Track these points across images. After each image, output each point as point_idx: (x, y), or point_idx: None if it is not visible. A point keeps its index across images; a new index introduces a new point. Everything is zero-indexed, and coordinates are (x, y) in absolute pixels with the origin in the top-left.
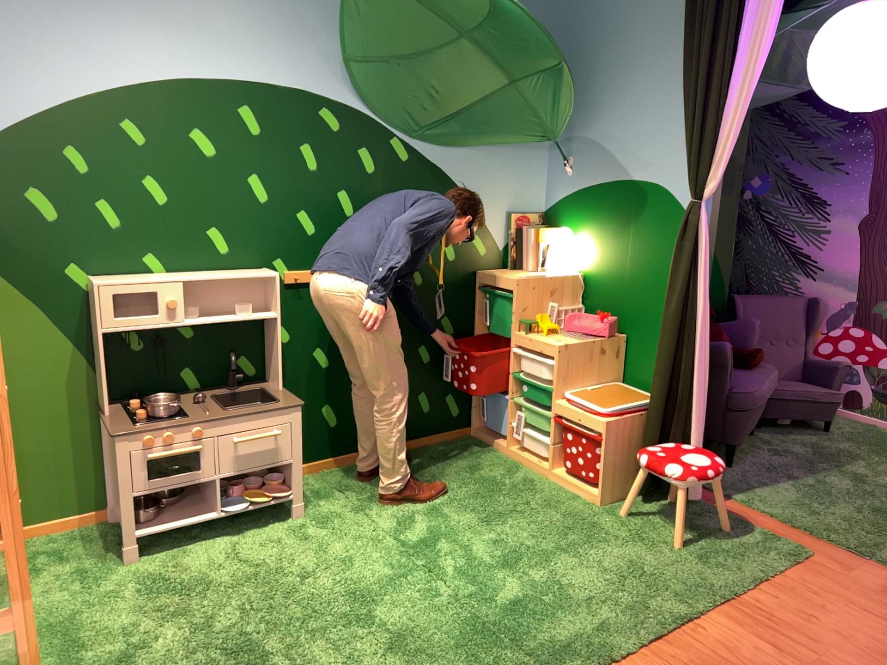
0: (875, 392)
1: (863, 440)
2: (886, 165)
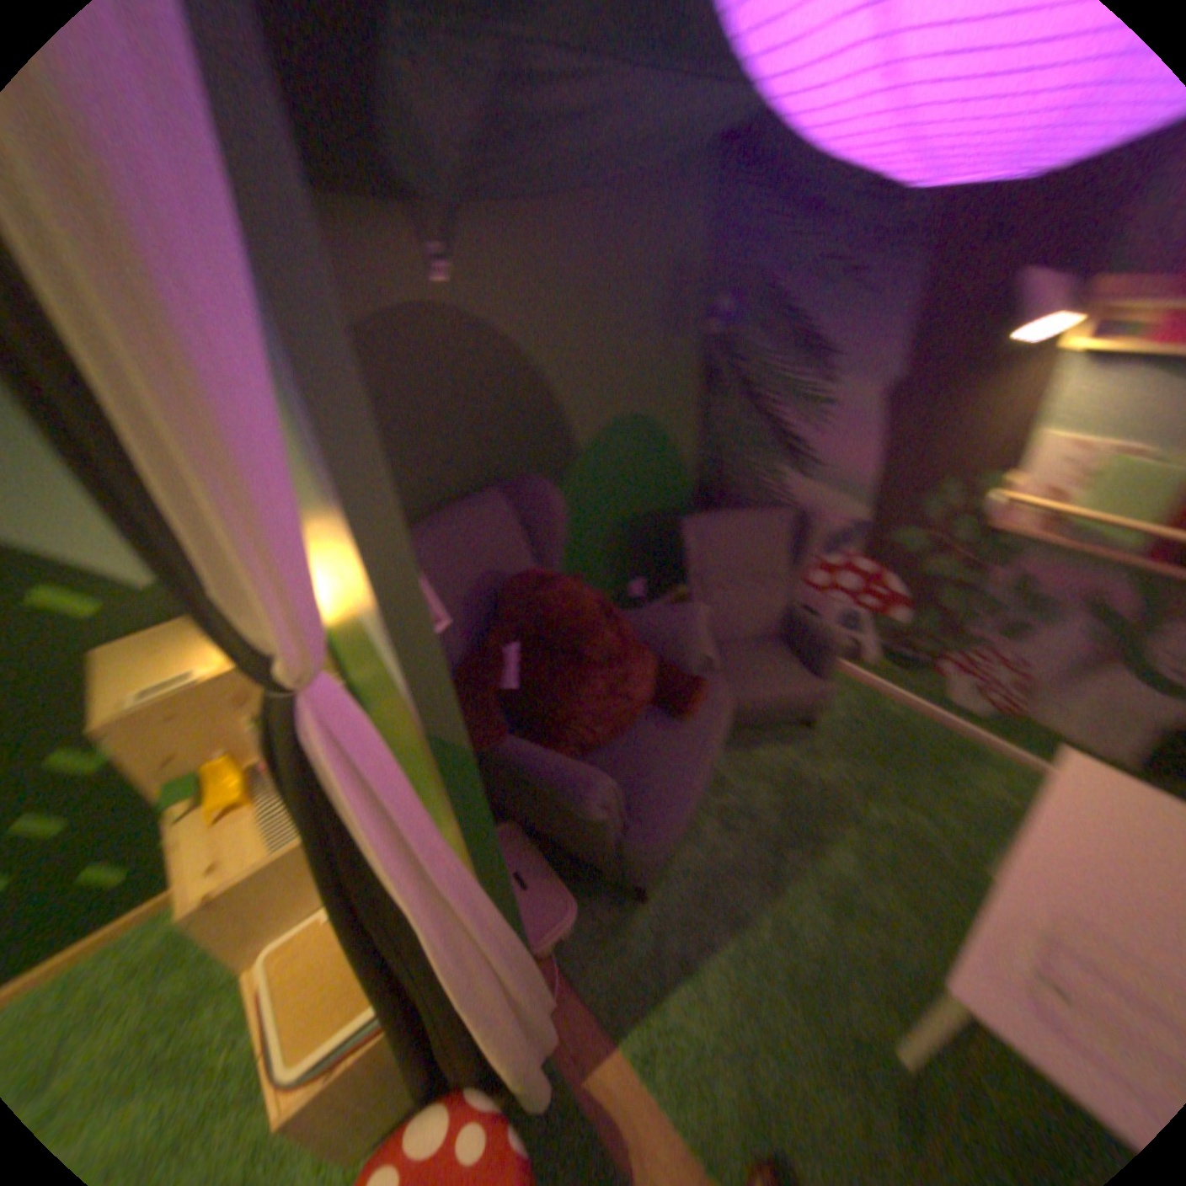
0: (885, 649)
1: (862, 748)
2: (957, 270)
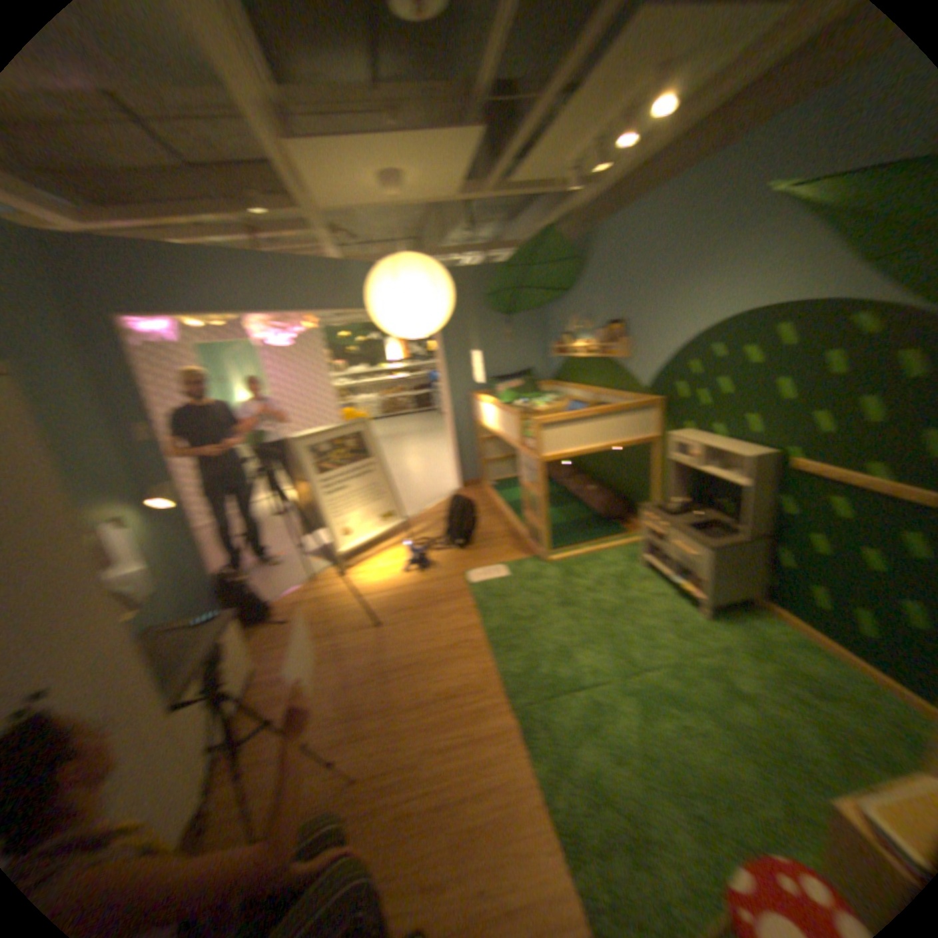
0: None
1: None
2: None
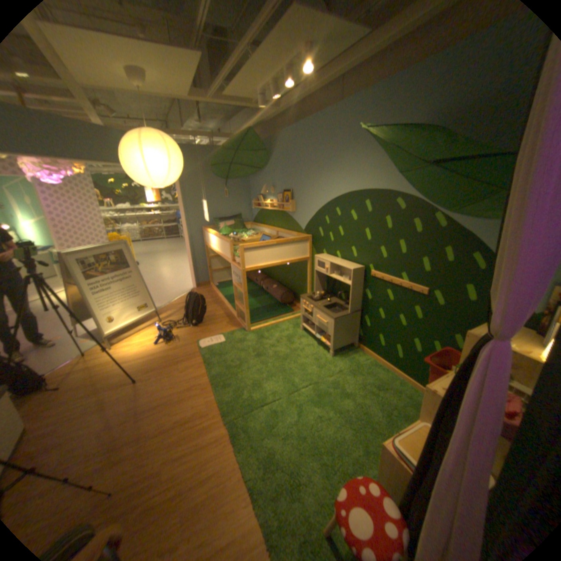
0: None
1: None
2: None
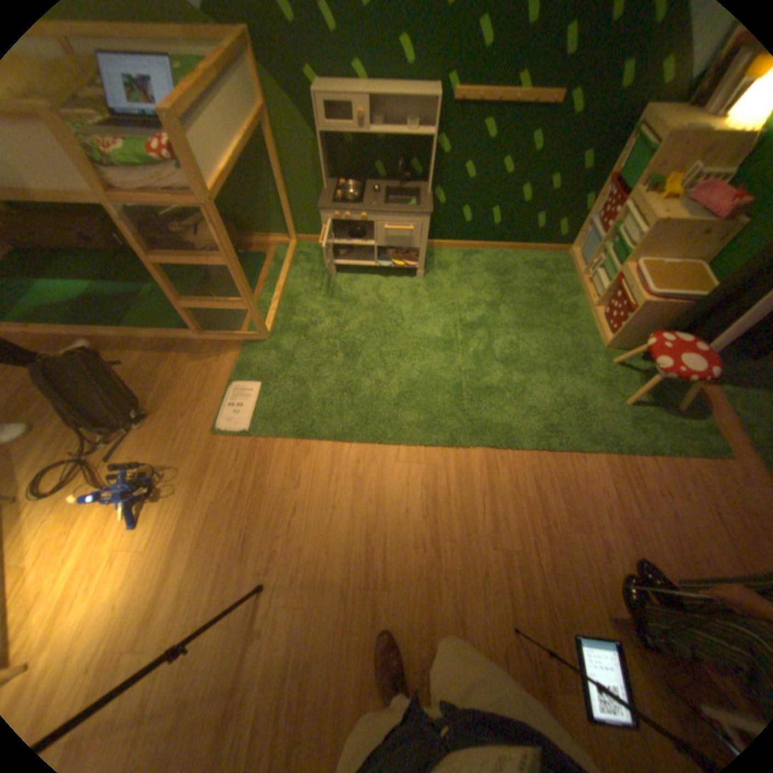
0: None
1: None
2: None
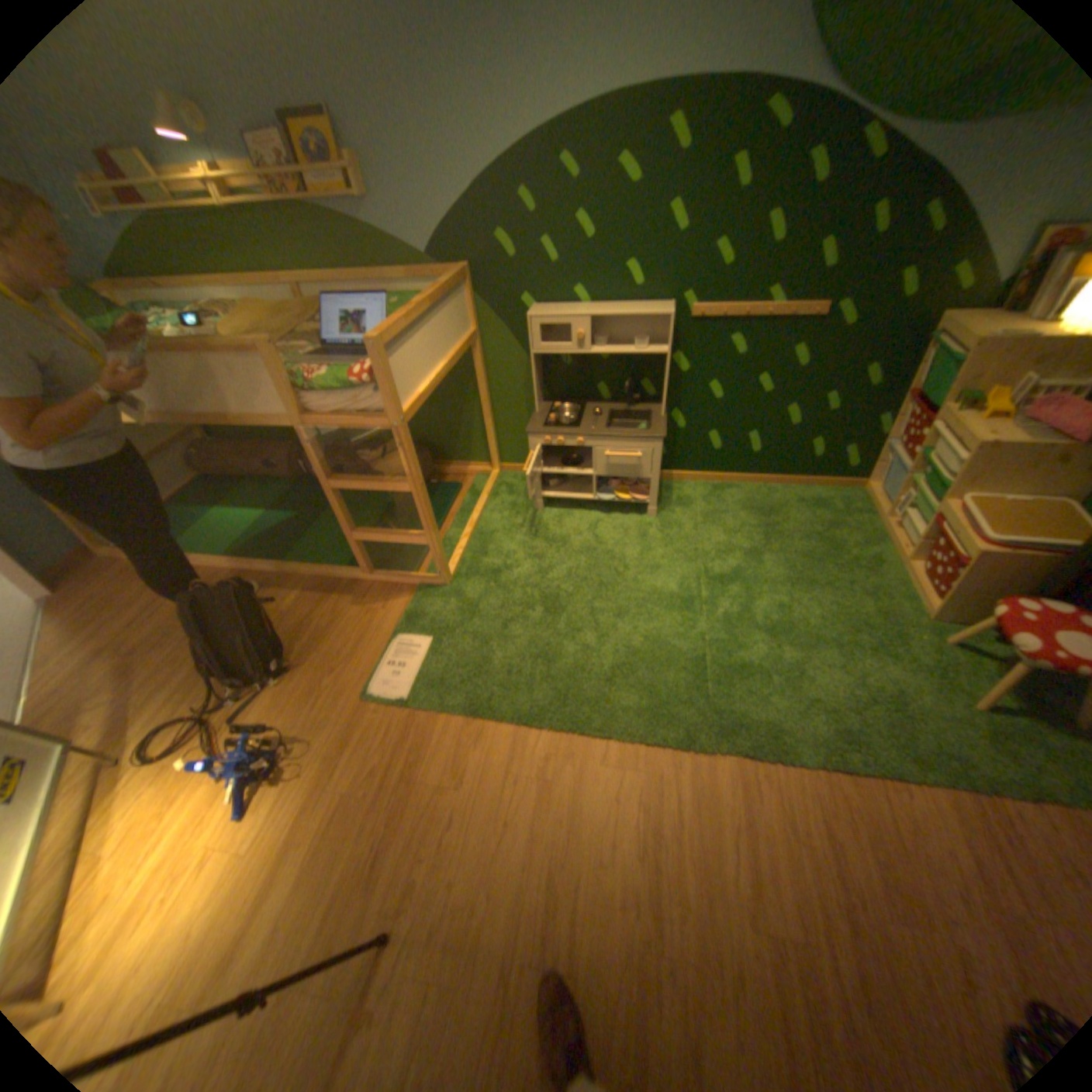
0: None
1: None
2: None
